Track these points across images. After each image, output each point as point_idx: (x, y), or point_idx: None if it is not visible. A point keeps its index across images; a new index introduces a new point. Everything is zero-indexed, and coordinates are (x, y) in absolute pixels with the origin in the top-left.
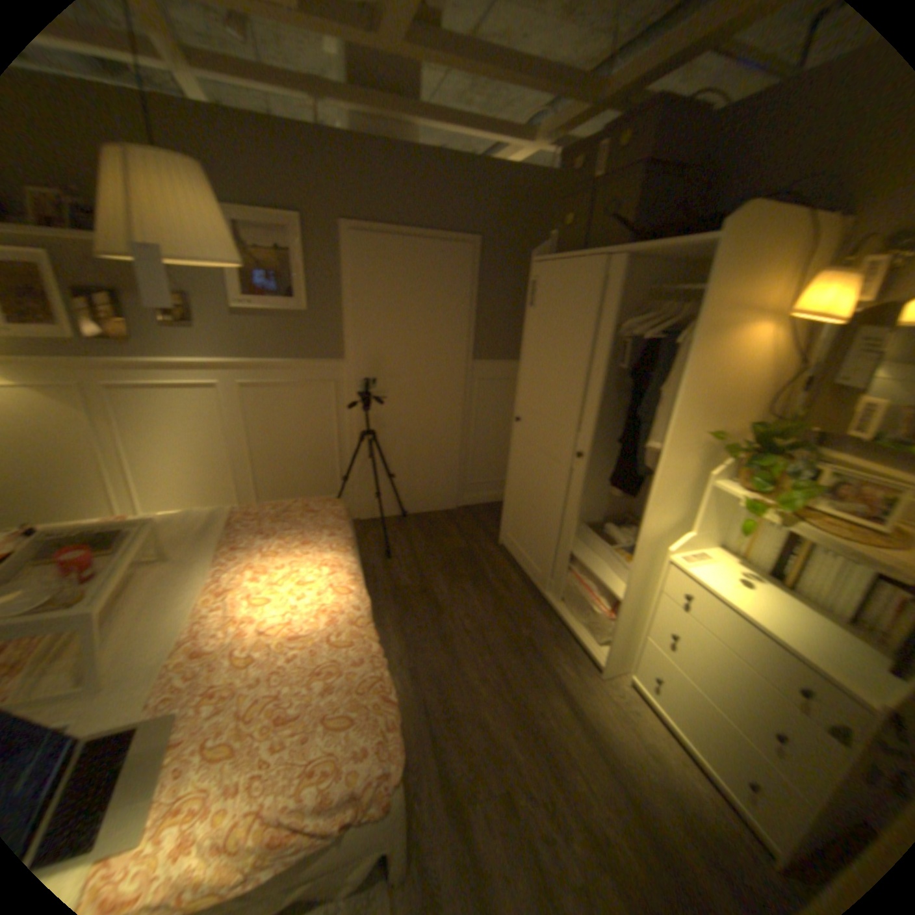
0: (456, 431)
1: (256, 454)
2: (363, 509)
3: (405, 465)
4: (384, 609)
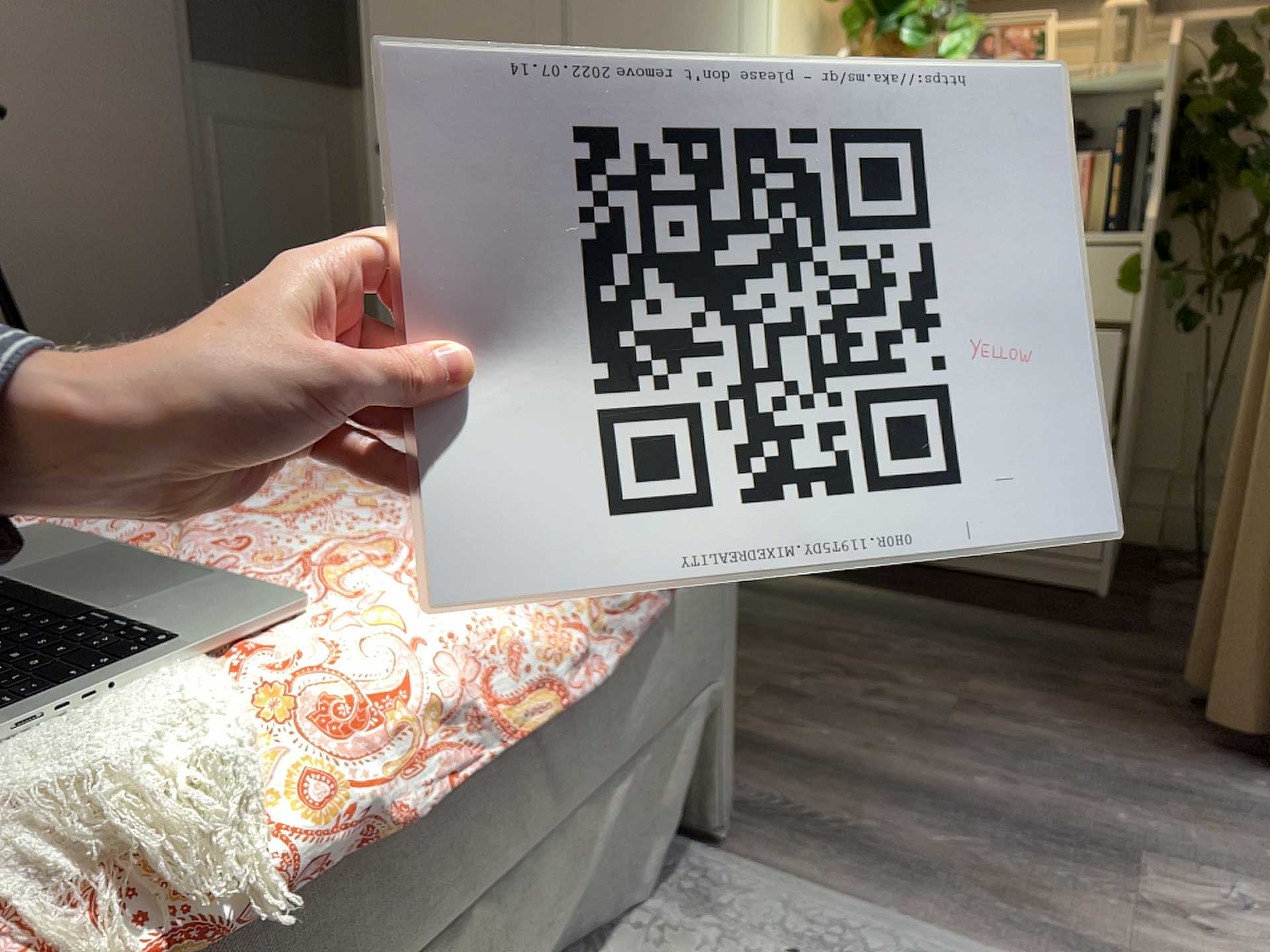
0: (186, 255)
1: None
2: None
3: None
4: None
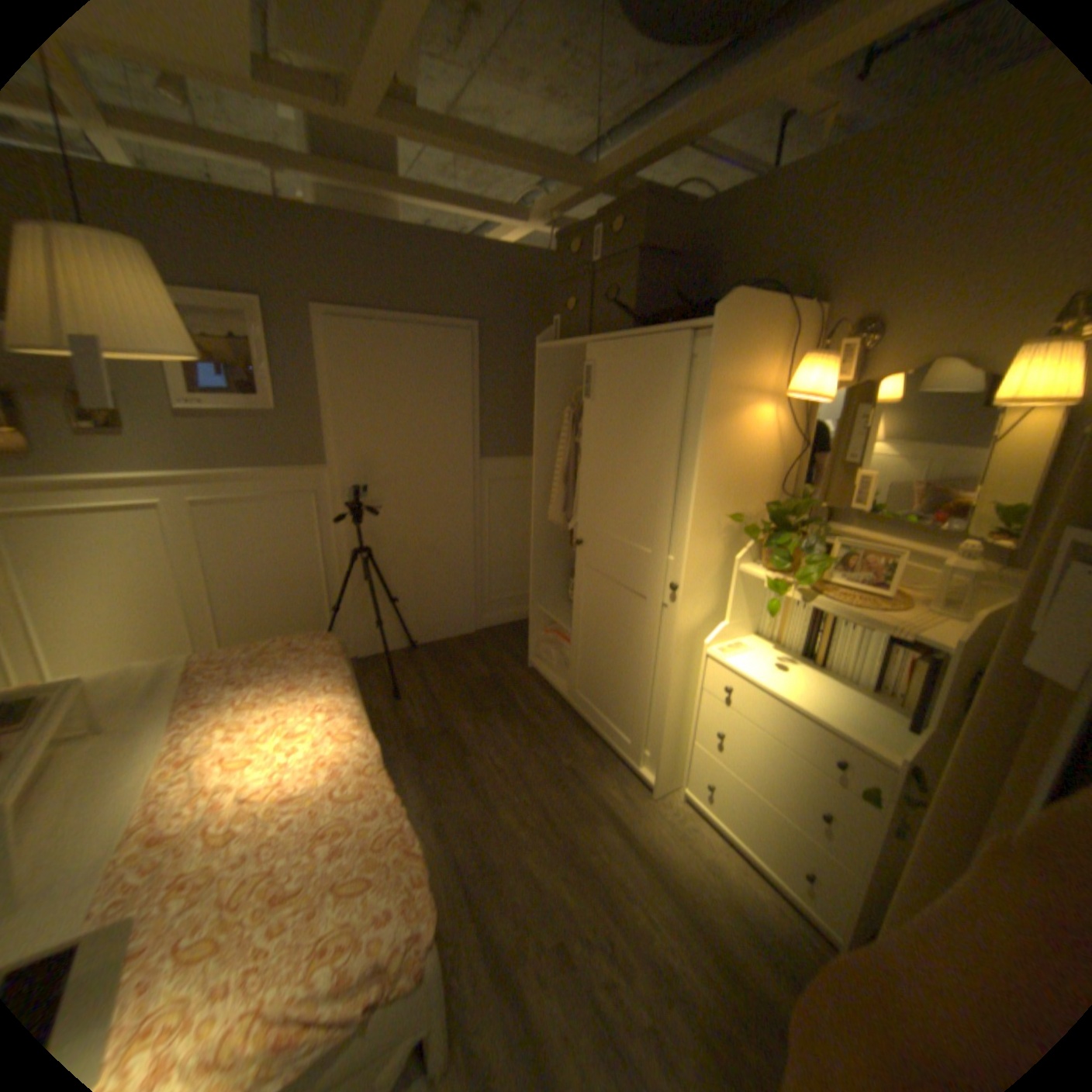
0: (468, 541)
1: (216, 588)
2: (360, 644)
3: (410, 585)
4: (397, 758)
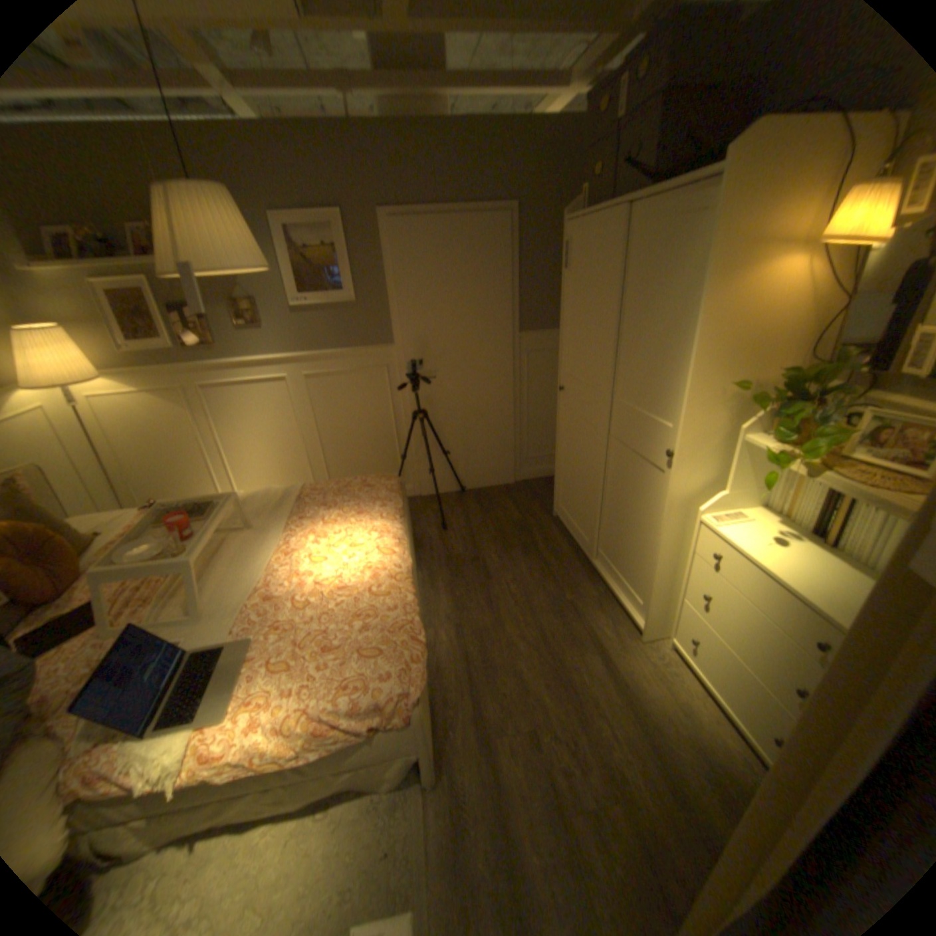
0: (506, 406)
1: (323, 438)
2: (422, 486)
3: (459, 442)
4: (436, 574)
